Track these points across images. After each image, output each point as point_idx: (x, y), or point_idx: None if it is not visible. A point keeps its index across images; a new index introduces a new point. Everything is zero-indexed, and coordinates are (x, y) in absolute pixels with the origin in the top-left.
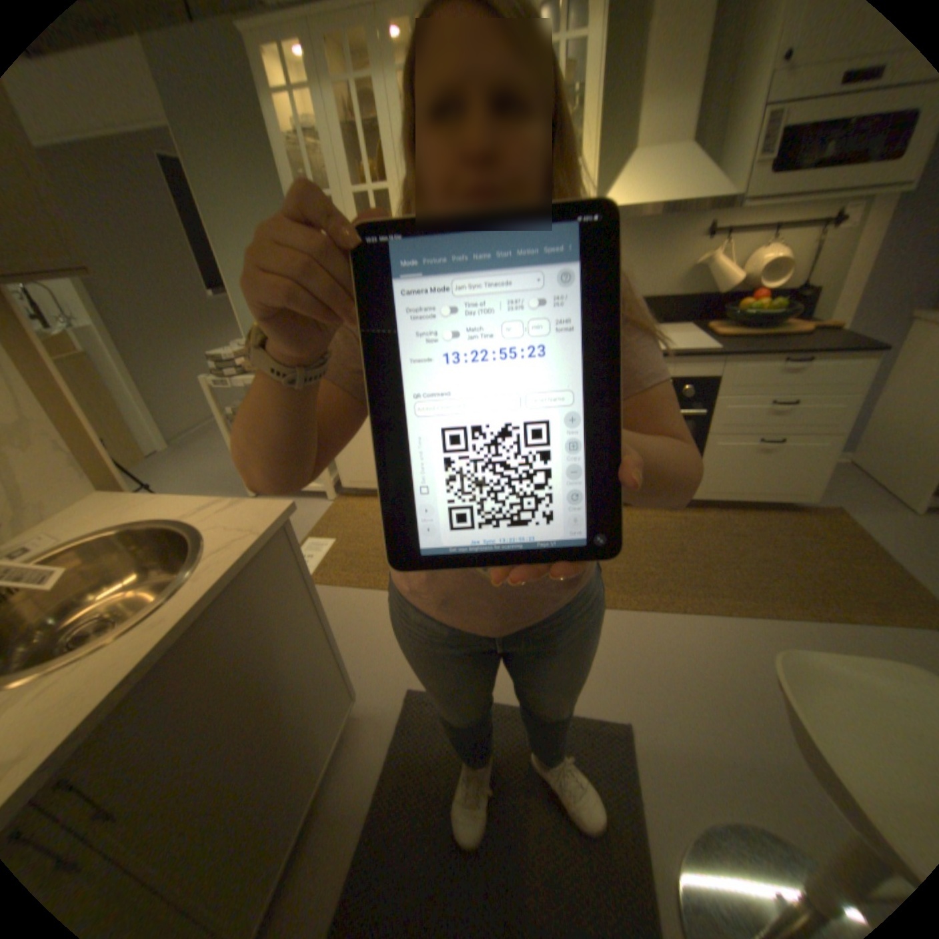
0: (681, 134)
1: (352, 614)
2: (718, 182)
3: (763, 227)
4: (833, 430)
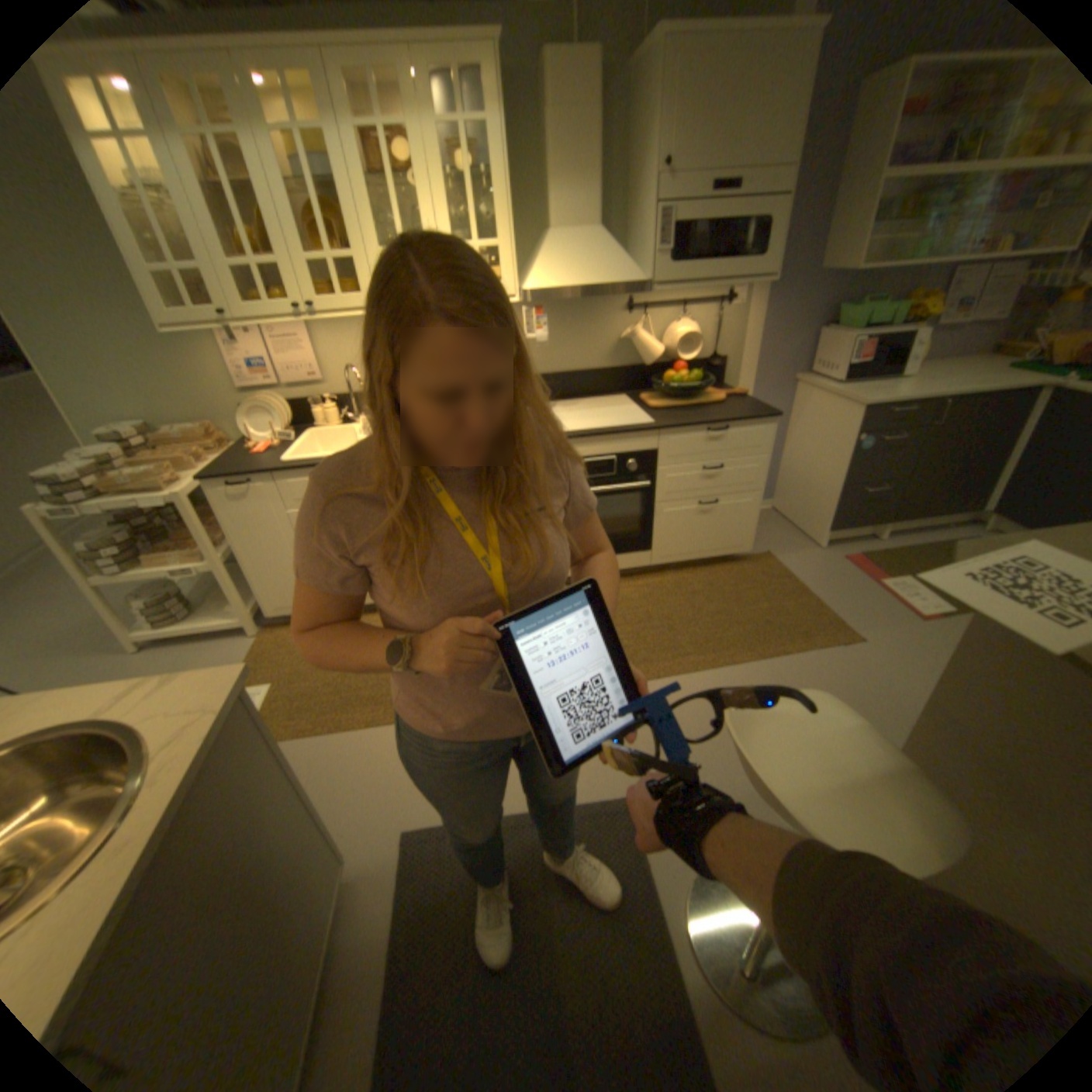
0: (588, 218)
1: (313, 768)
2: (628, 268)
3: (672, 304)
4: (752, 487)
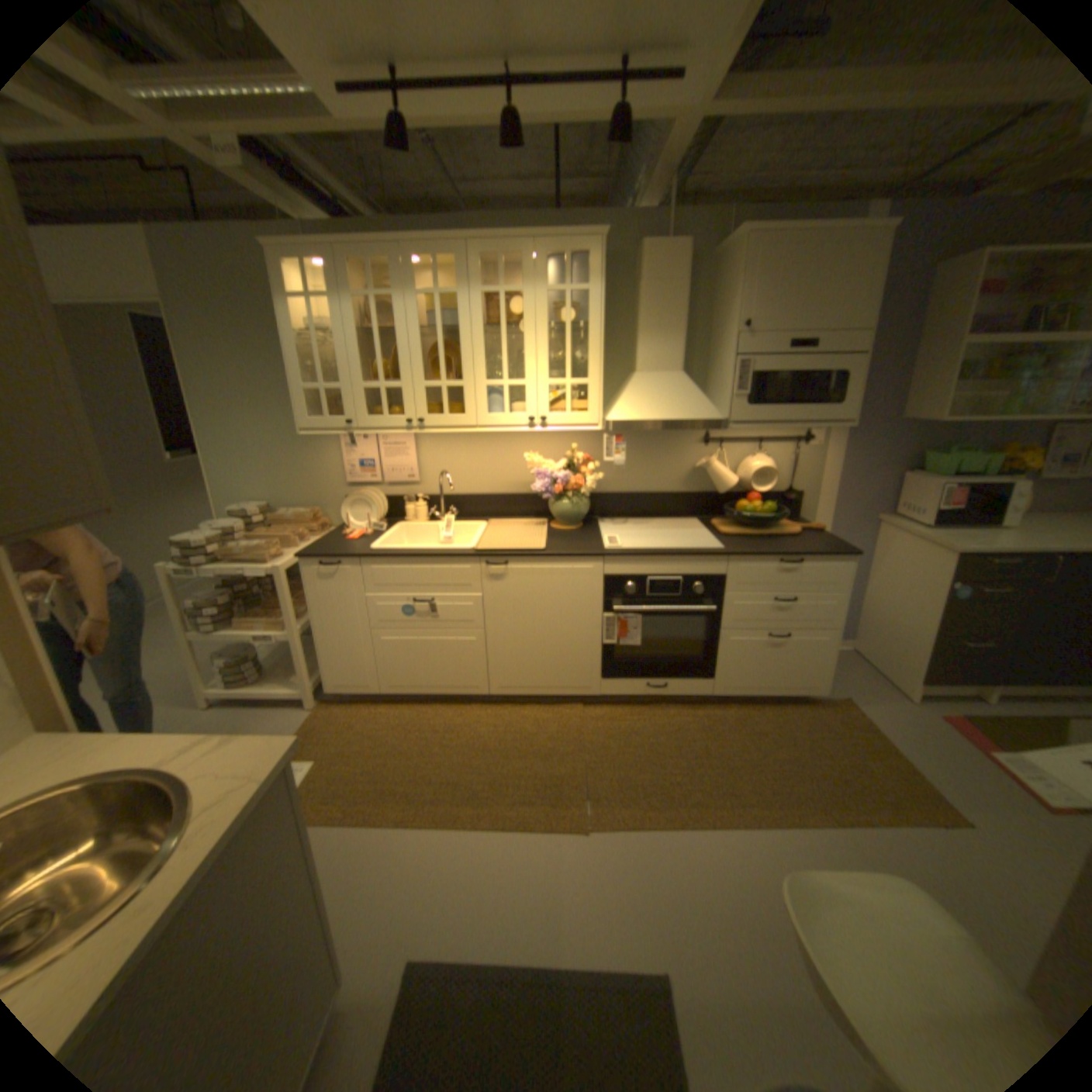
0: (671, 365)
1: (333, 864)
2: (706, 407)
3: (748, 440)
4: (829, 625)
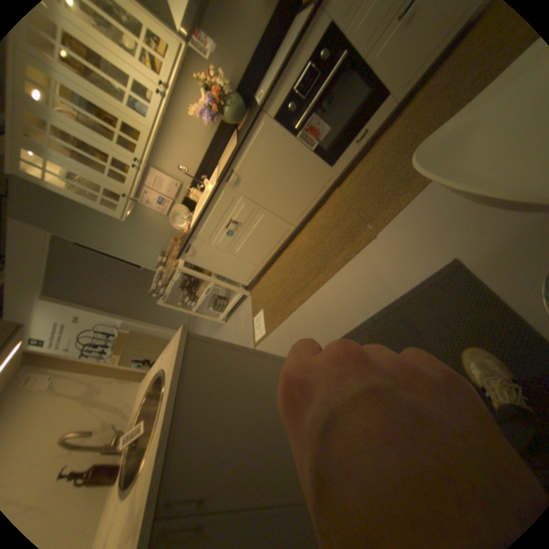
0: None
1: (290, 332)
2: None
3: None
4: None
